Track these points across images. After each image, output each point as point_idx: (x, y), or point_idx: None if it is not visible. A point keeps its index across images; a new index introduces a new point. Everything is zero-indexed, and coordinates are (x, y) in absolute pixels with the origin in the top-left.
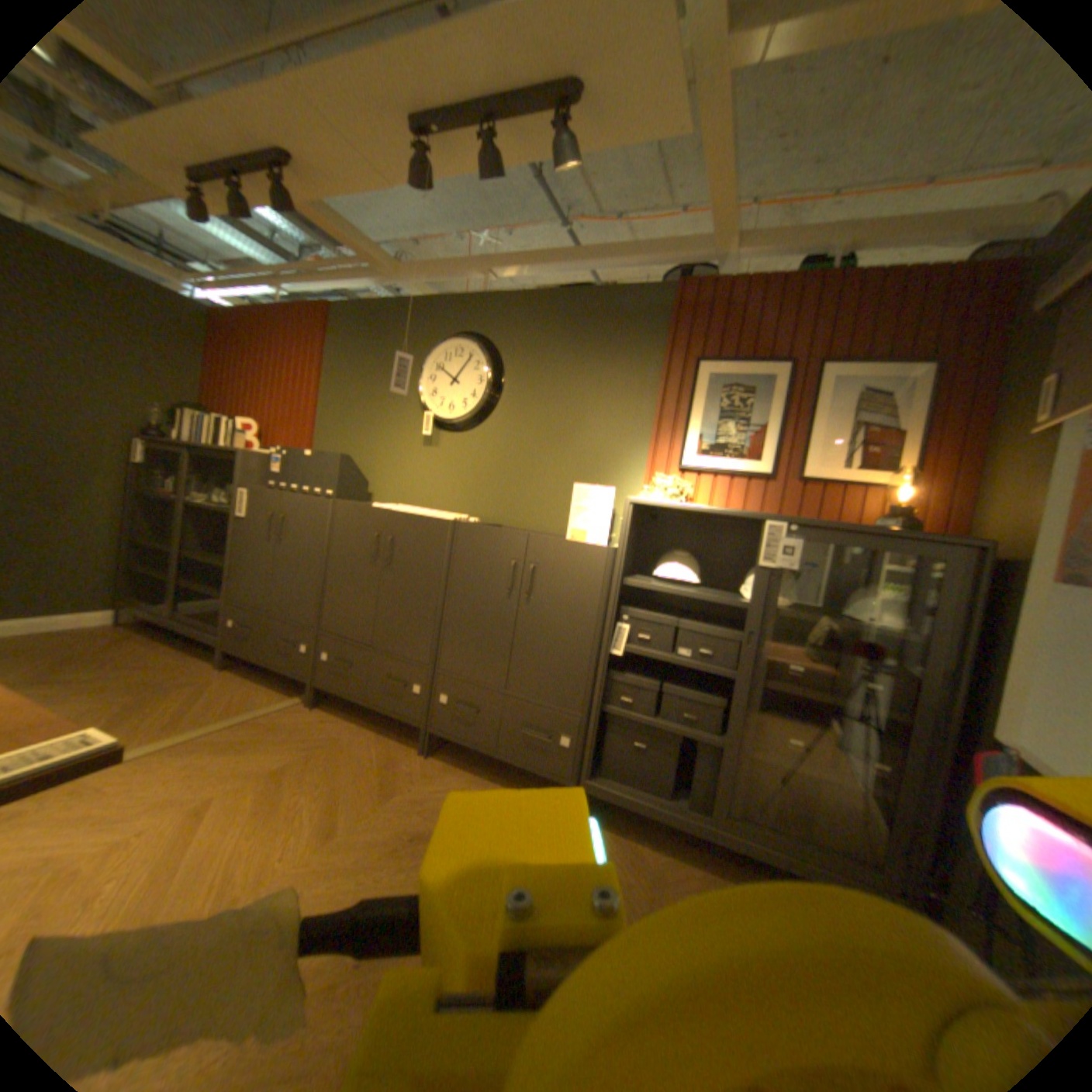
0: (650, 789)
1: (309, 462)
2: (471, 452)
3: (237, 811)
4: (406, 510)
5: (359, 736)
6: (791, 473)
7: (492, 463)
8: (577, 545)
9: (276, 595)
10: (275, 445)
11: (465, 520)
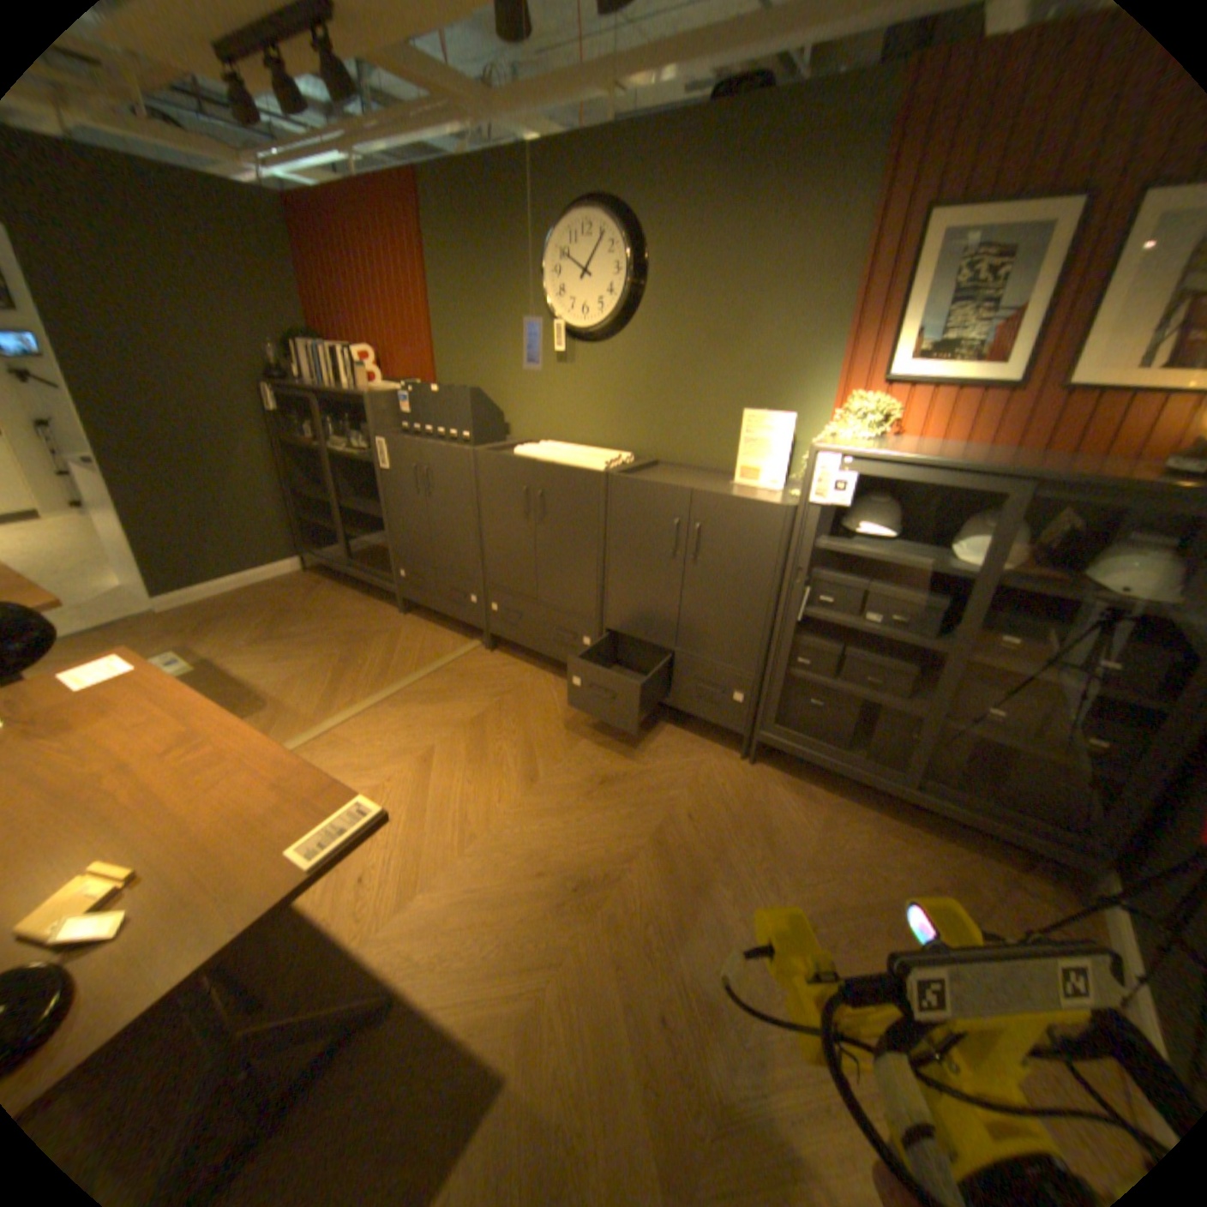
0: (825, 747)
1: (438, 402)
2: (614, 371)
3: (454, 760)
4: (551, 459)
5: (539, 681)
6: (1049, 382)
7: (641, 384)
8: (749, 505)
9: (437, 550)
10: (396, 373)
11: (617, 473)
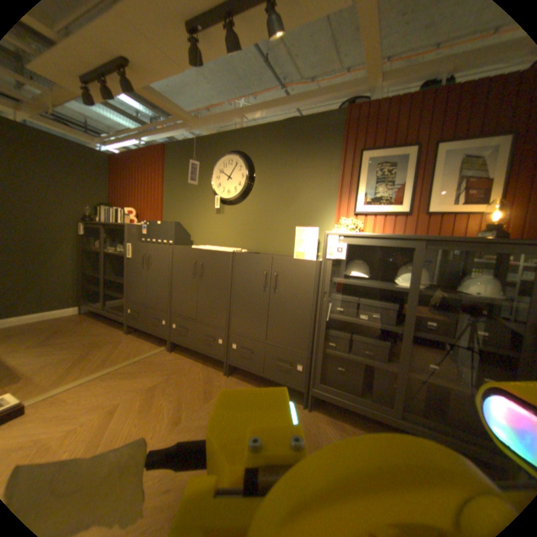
0: (348, 394)
1: (160, 227)
2: (240, 215)
3: (130, 411)
4: (208, 248)
5: (193, 366)
6: (421, 210)
7: (252, 220)
8: (299, 261)
9: (148, 296)
10: (144, 220)
11: (238, 251)
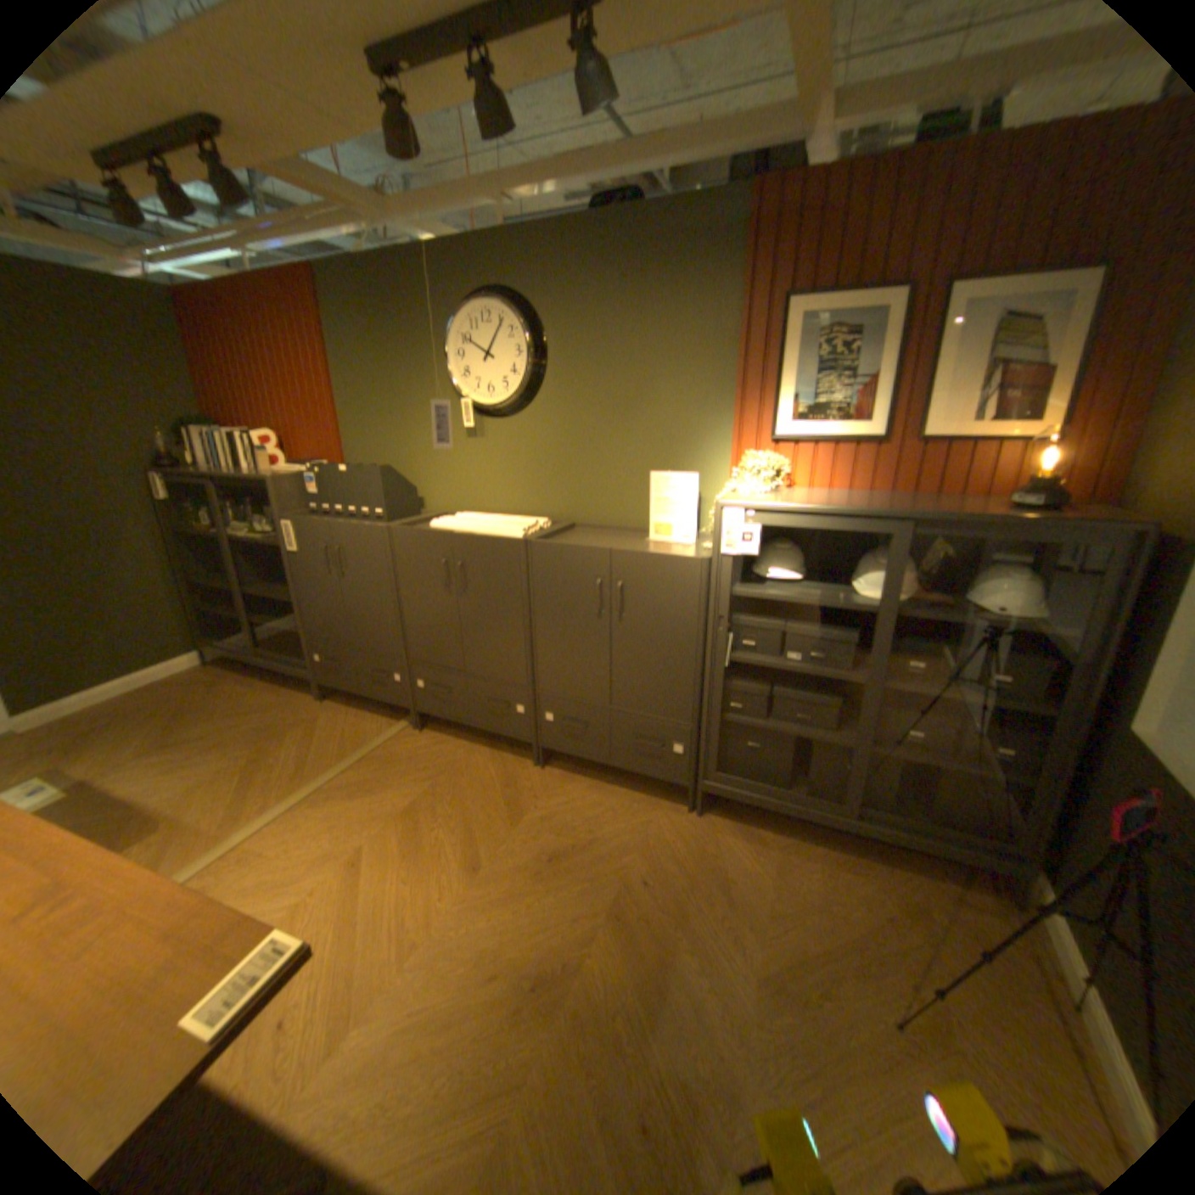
0: (767, 788)
1: (347, 481)
2: (524, 442)
3: (386, 859)
4: (468, 530)
5: (473, 757)
6: (907, 435)
7: (551, 453)
8: (666, 560)
9: (354, 630)
10: (300, 455)
11: (536, 538)
